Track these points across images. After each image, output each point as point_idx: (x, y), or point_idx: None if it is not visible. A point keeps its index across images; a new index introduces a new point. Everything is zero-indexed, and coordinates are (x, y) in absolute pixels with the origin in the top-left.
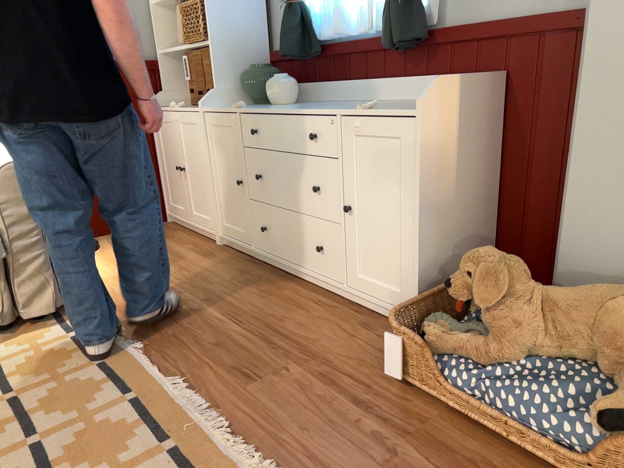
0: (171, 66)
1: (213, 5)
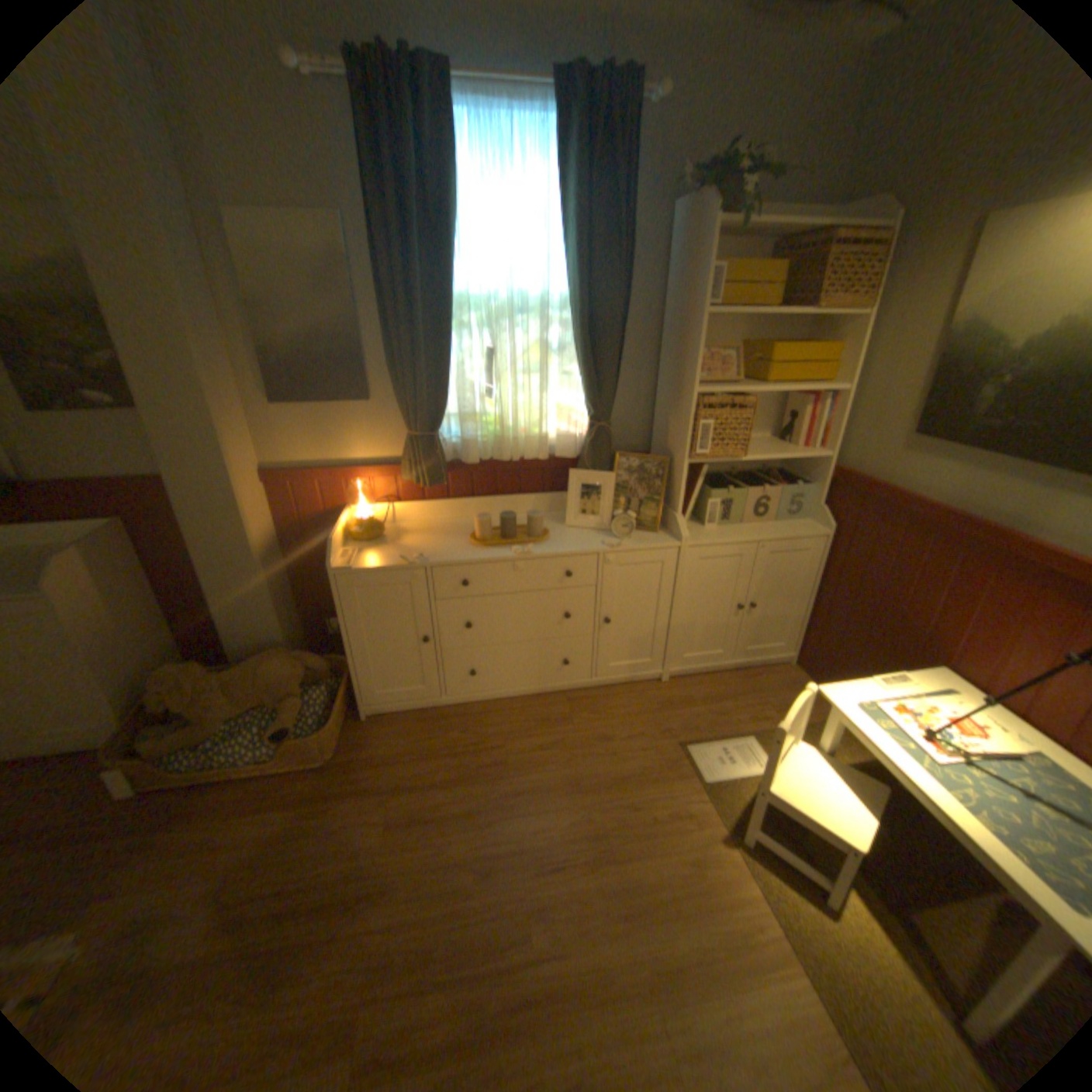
0: None
1: None
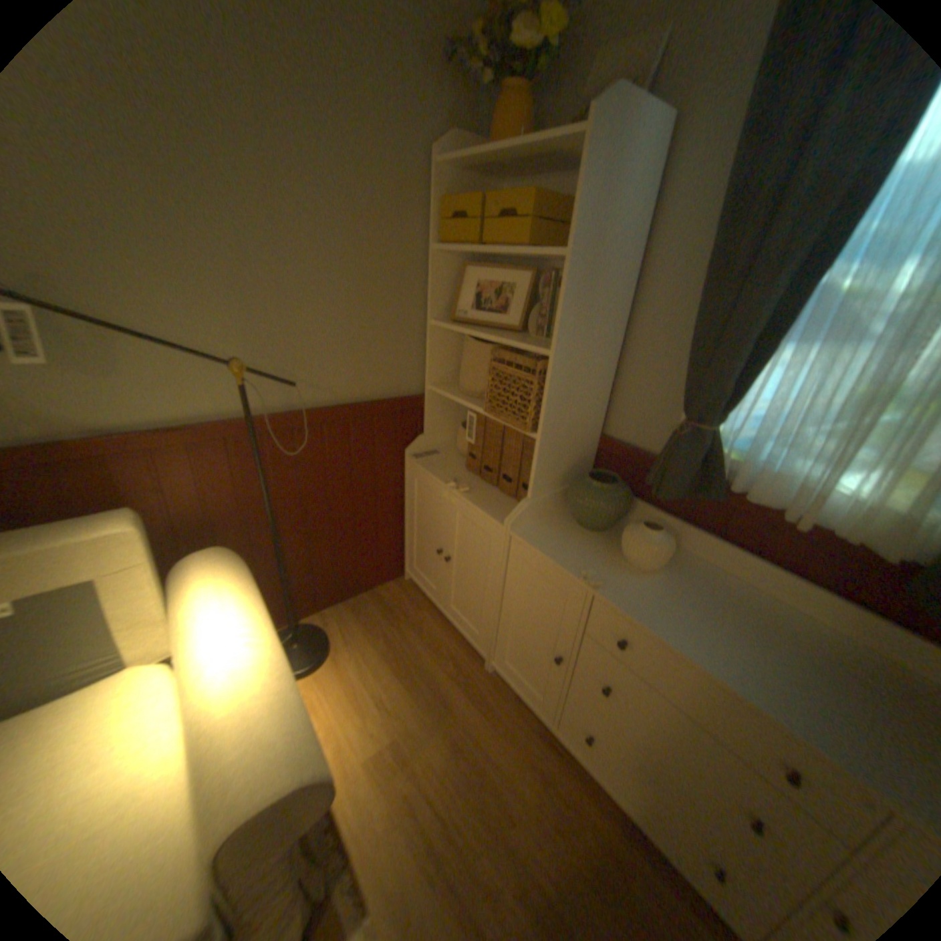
0: (441, 401)
1: (559, 386)
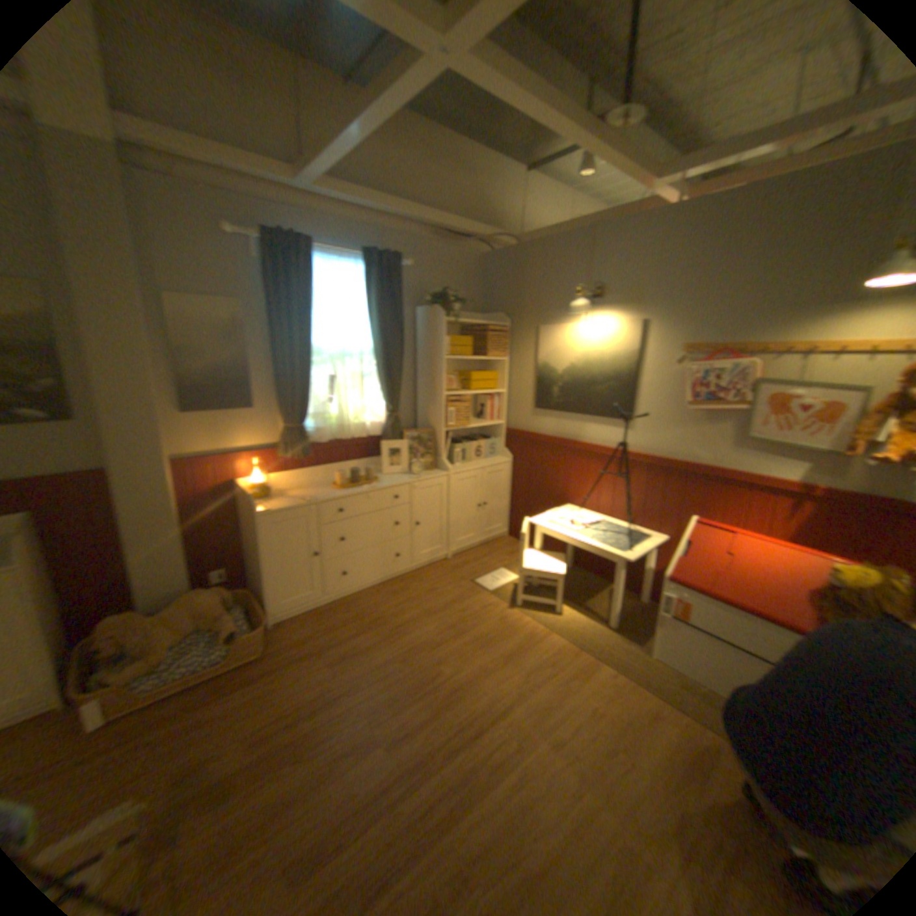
0: None
1: None
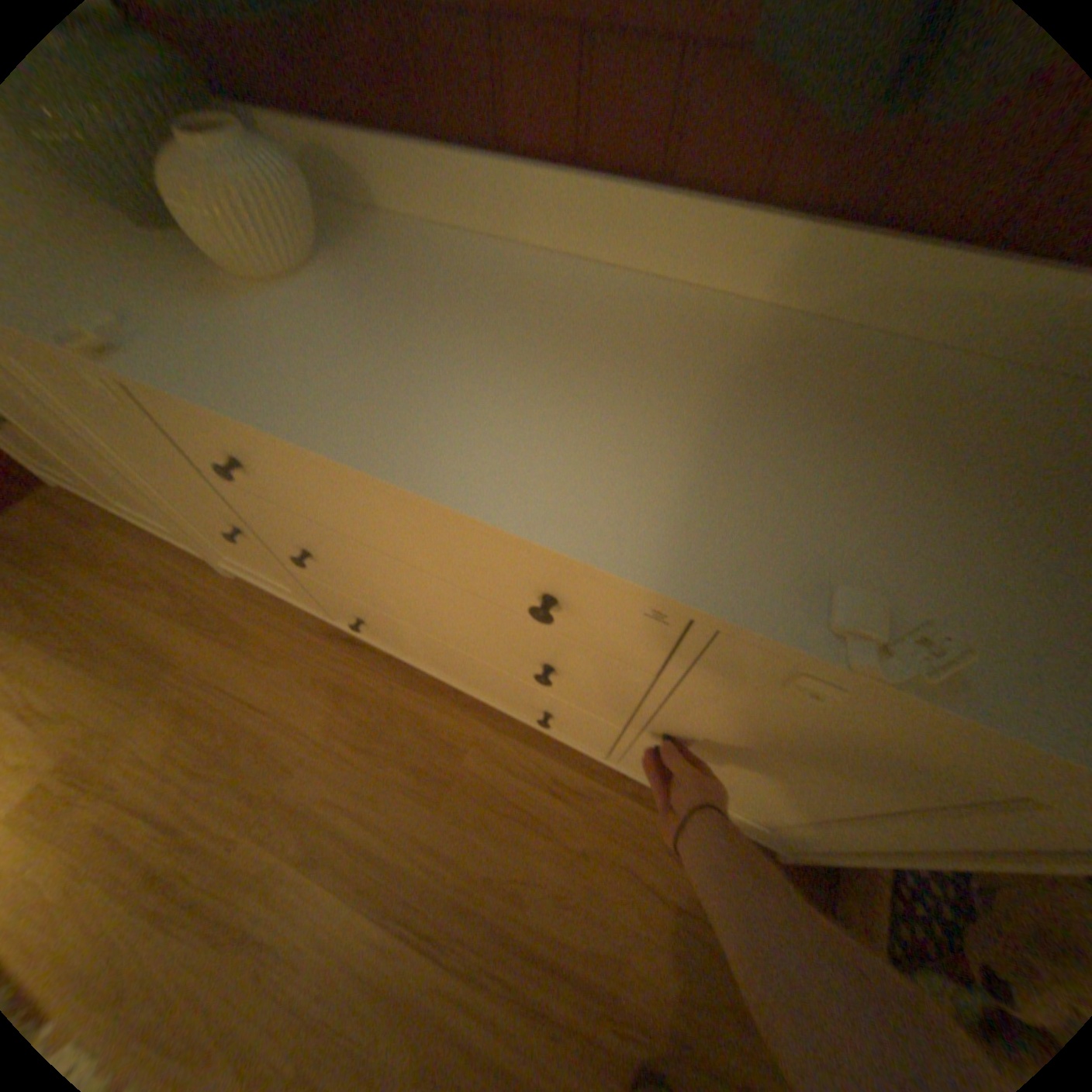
0: None
1: None
